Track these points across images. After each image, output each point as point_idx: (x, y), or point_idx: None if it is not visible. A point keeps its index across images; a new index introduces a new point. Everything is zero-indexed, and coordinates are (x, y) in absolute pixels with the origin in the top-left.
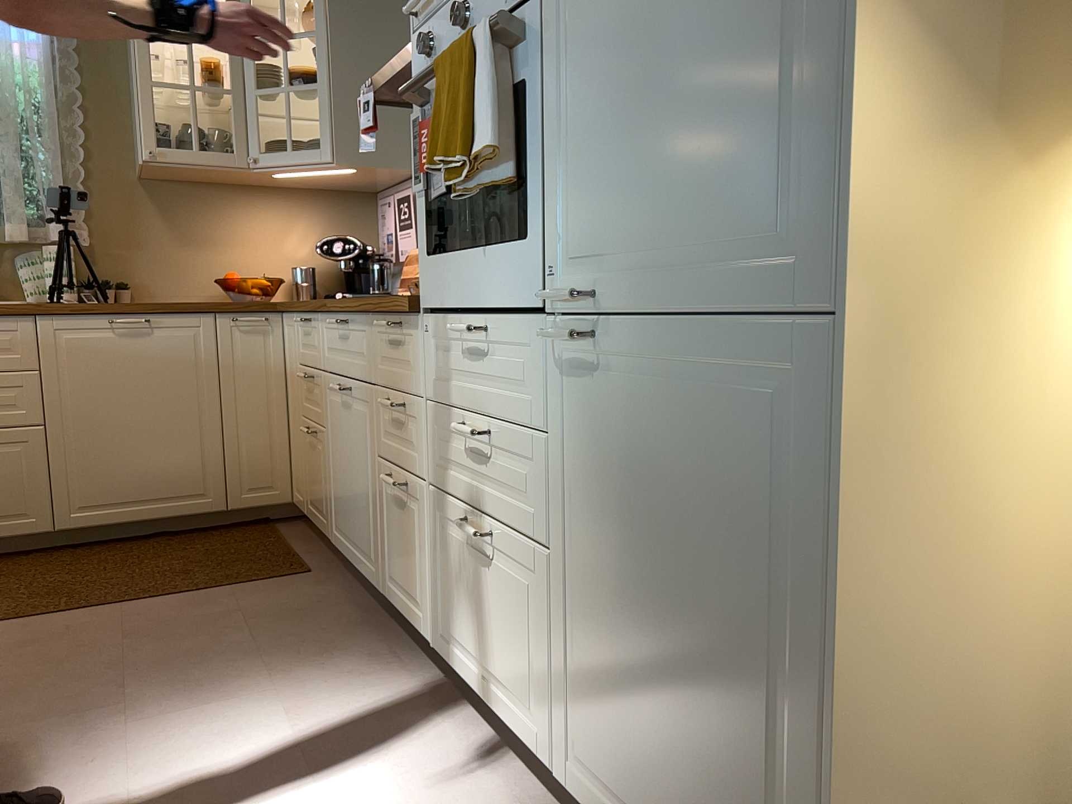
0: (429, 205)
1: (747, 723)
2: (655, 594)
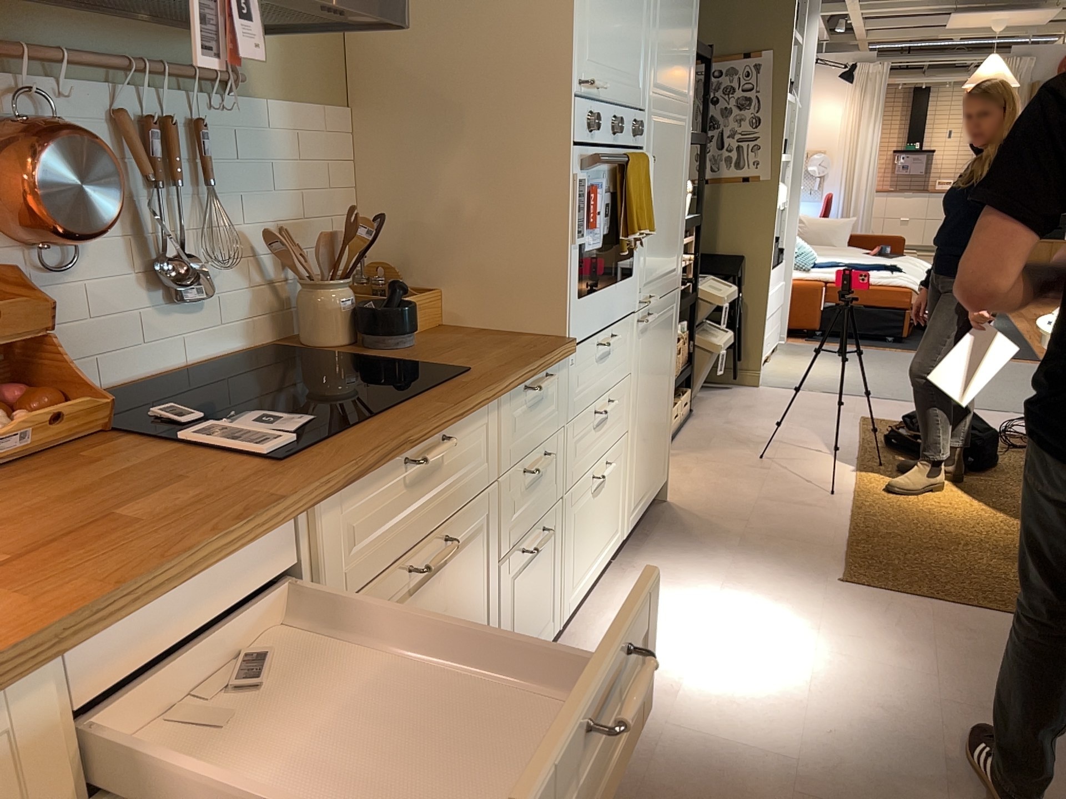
0: (578, 256)
1: (664, 412)
2: (653, 400)
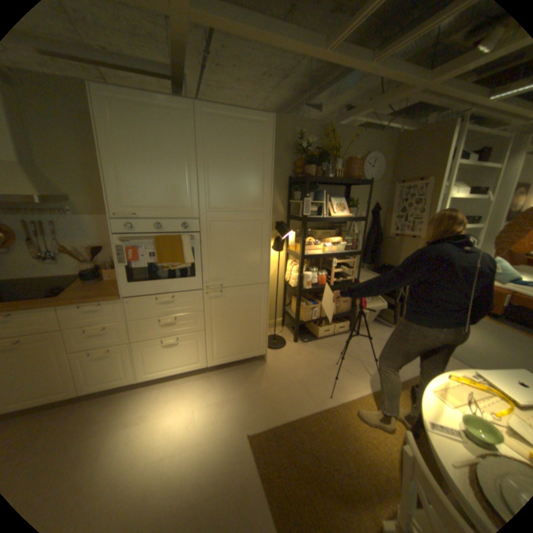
0: (124, 270)
1: (252, 329)
2: (234, 323)
